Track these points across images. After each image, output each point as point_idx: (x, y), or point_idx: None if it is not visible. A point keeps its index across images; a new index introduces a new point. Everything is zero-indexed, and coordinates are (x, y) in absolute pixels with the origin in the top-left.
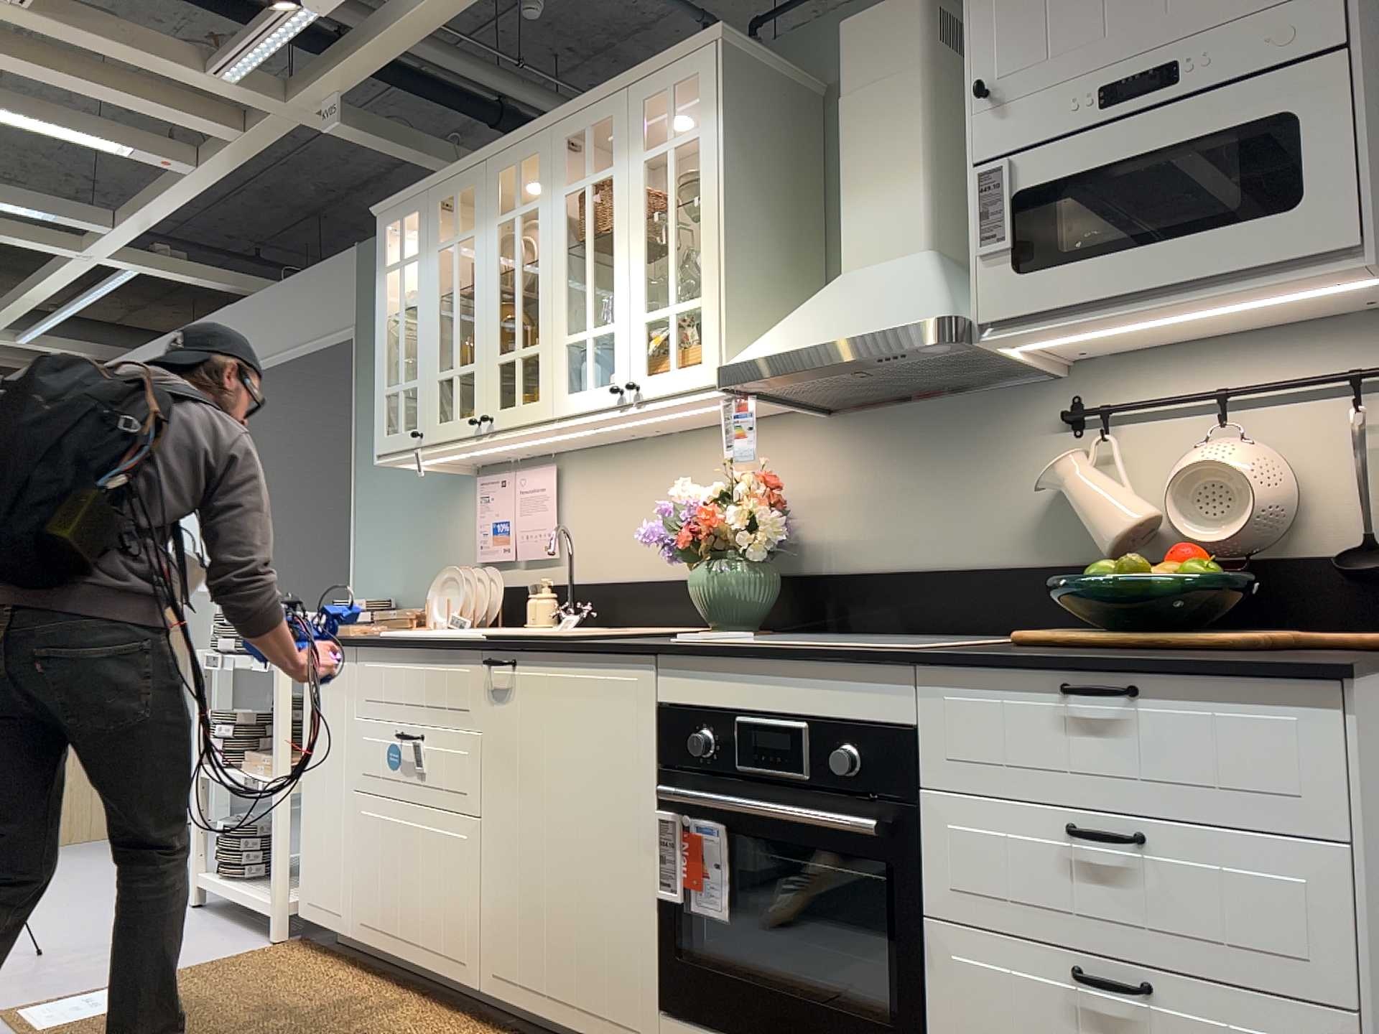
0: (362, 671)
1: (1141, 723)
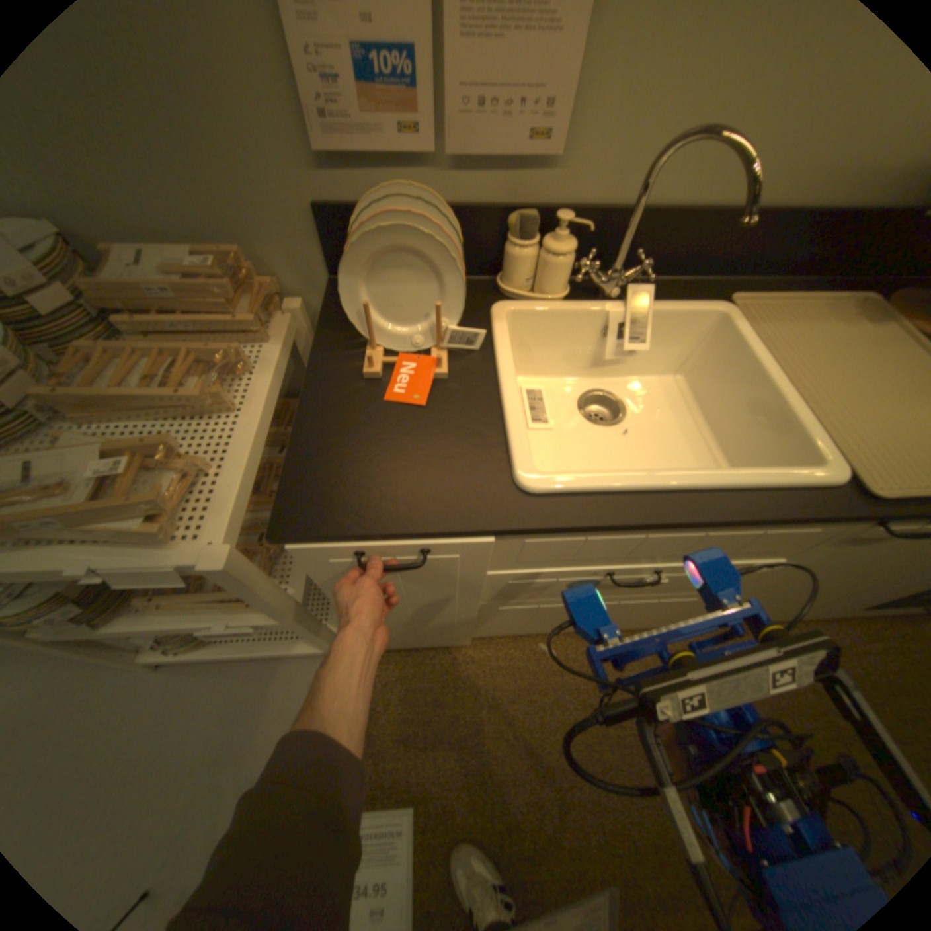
0: (512, 548)
1: None
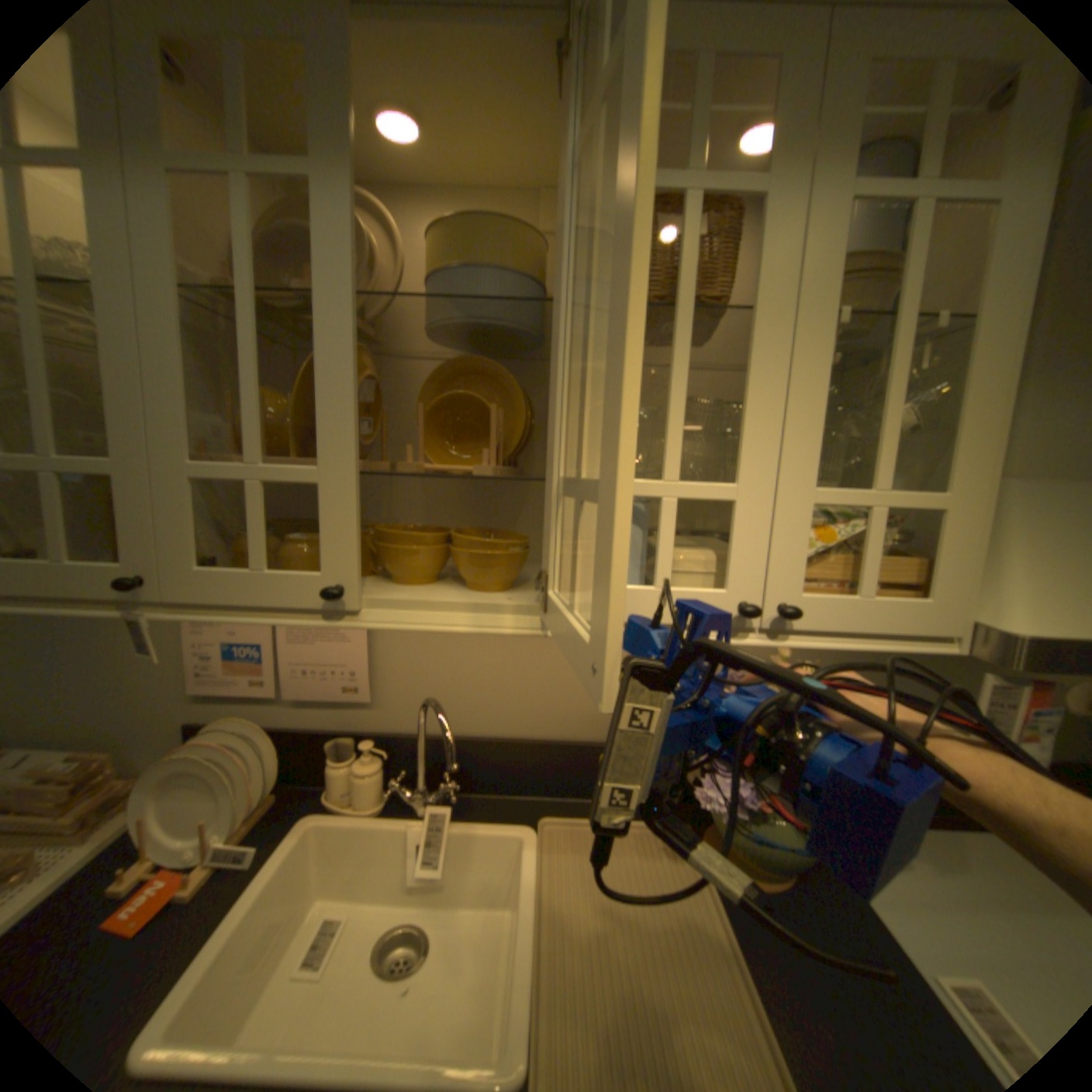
0: None
1: None
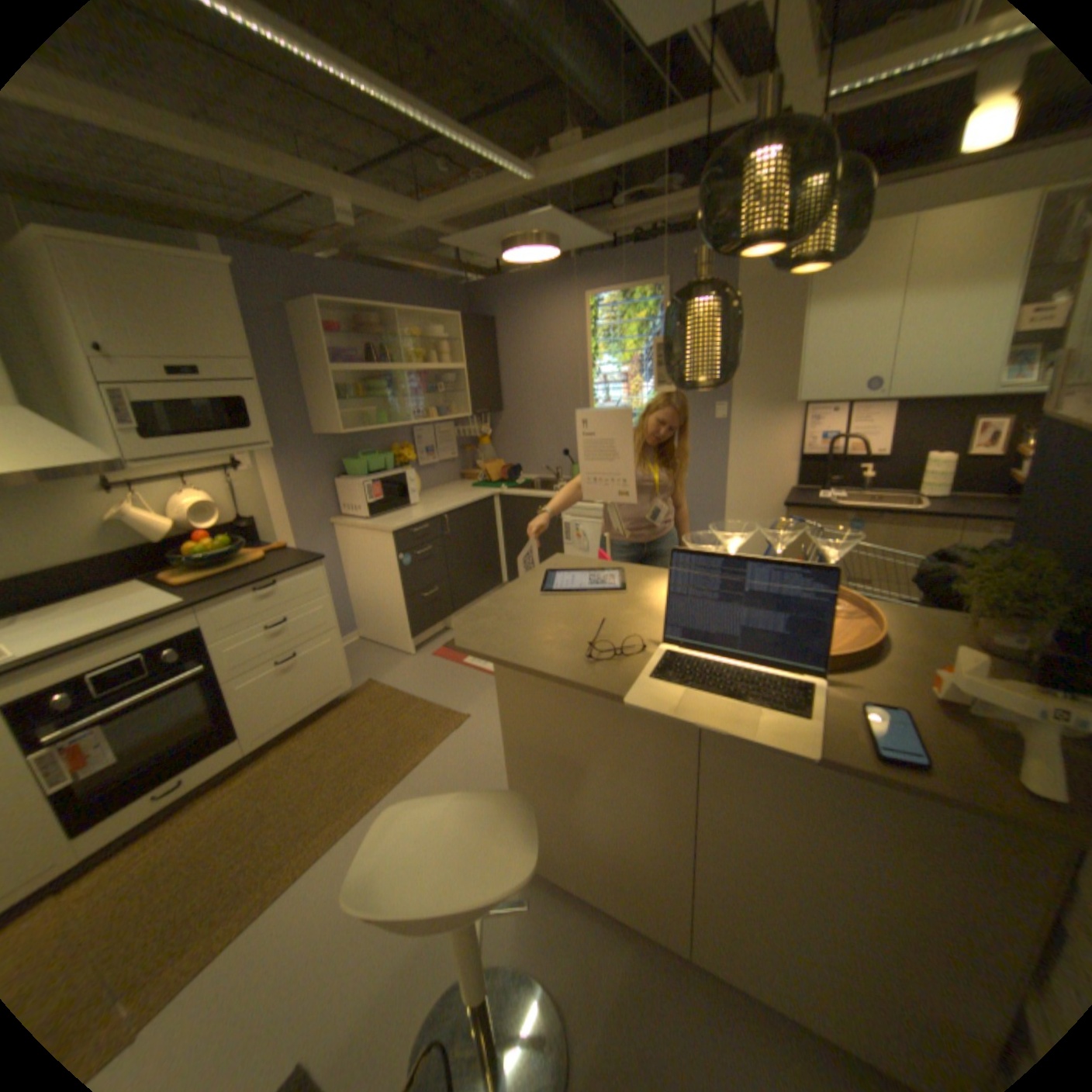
0: None
1: (279, 591)
